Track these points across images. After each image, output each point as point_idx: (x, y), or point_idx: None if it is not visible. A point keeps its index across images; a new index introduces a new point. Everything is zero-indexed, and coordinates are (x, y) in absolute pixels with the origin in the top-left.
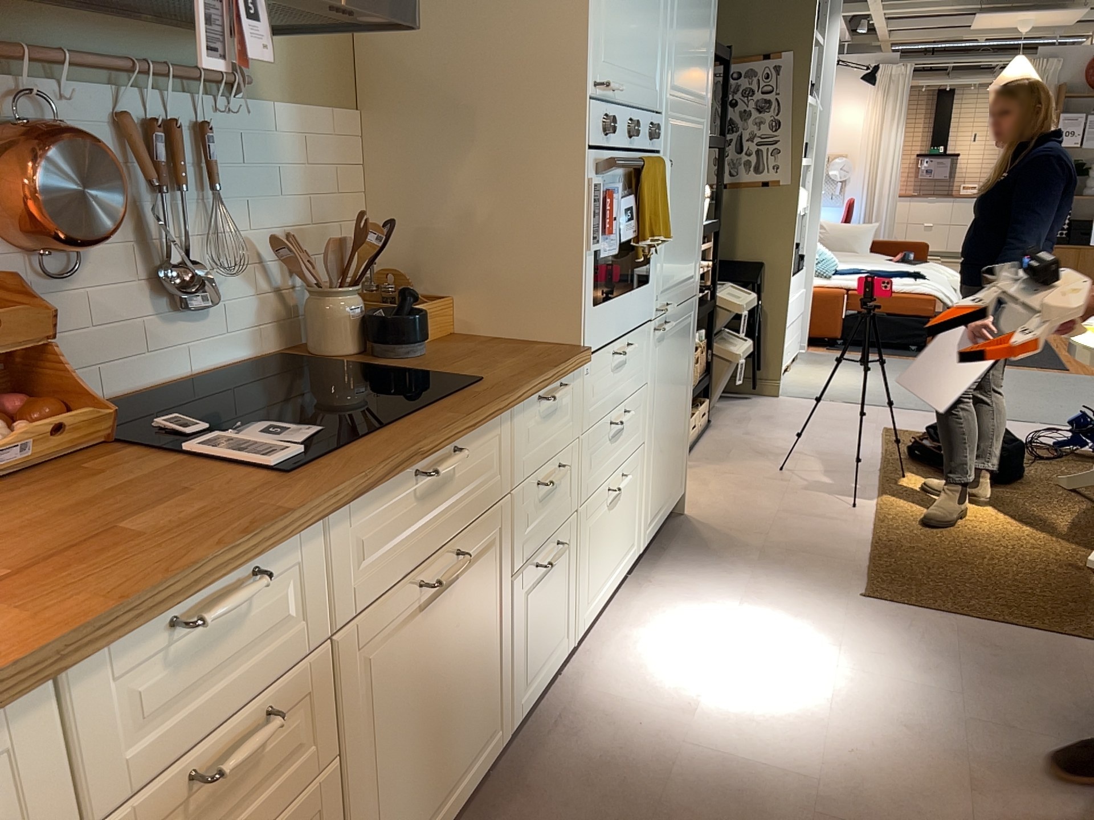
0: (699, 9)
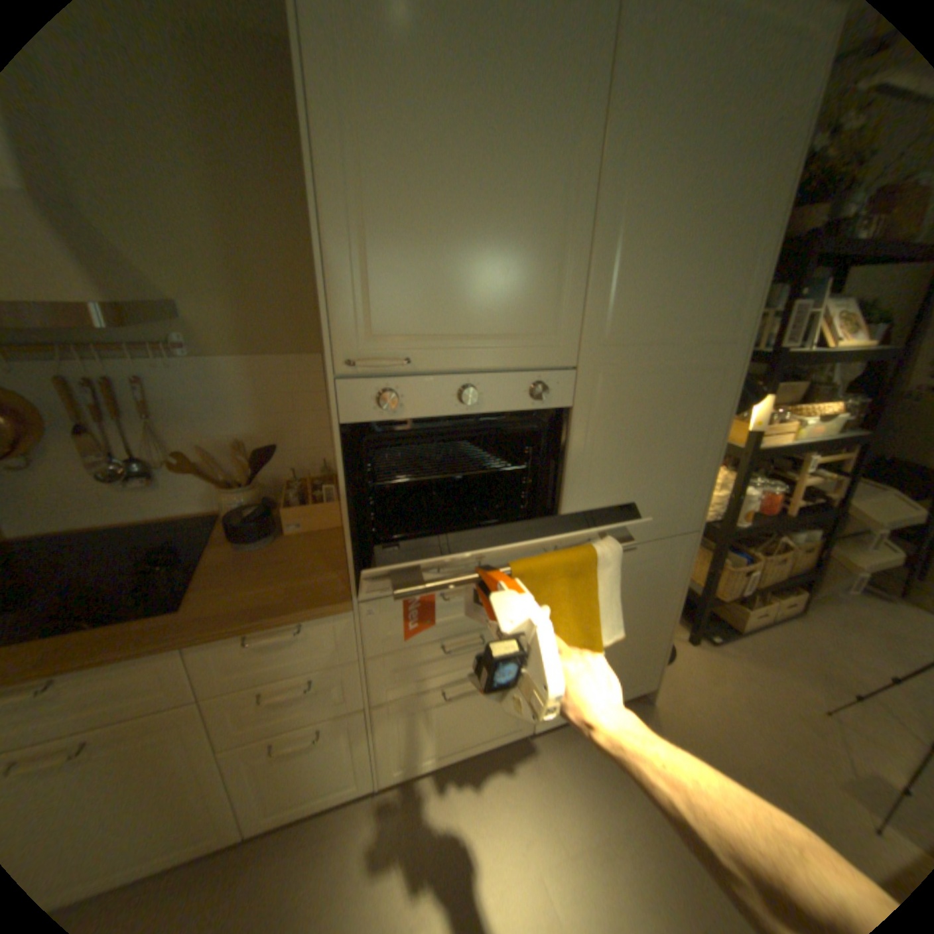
0: (706, 228)
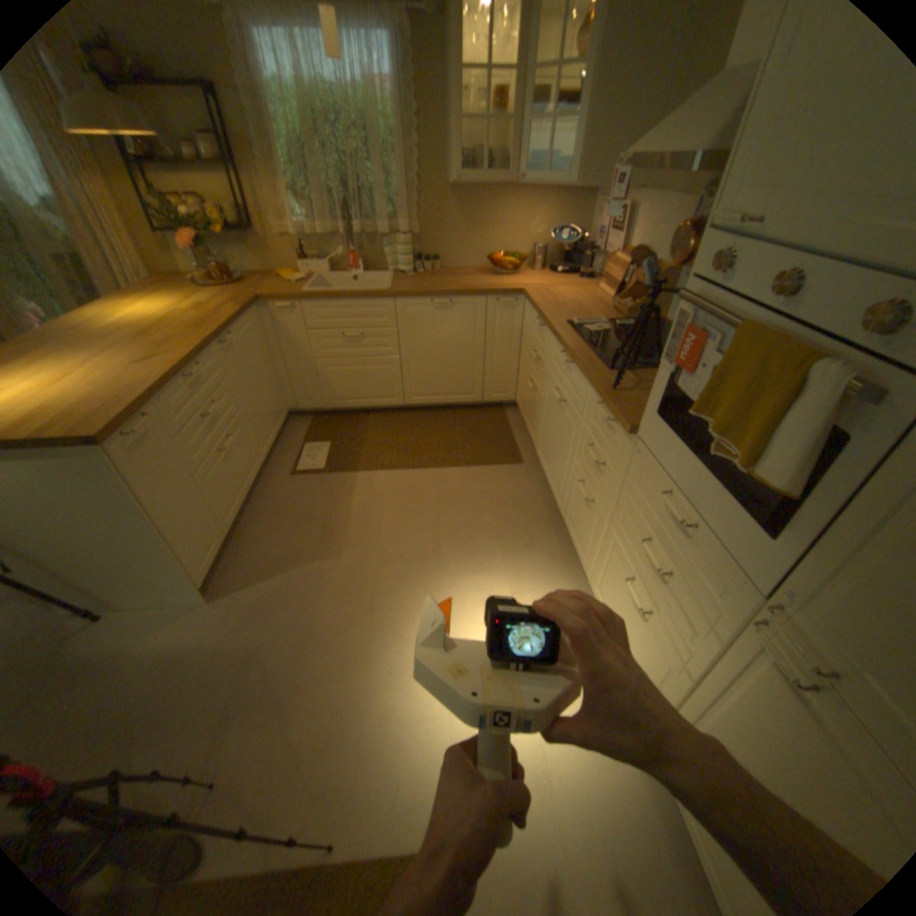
0: None
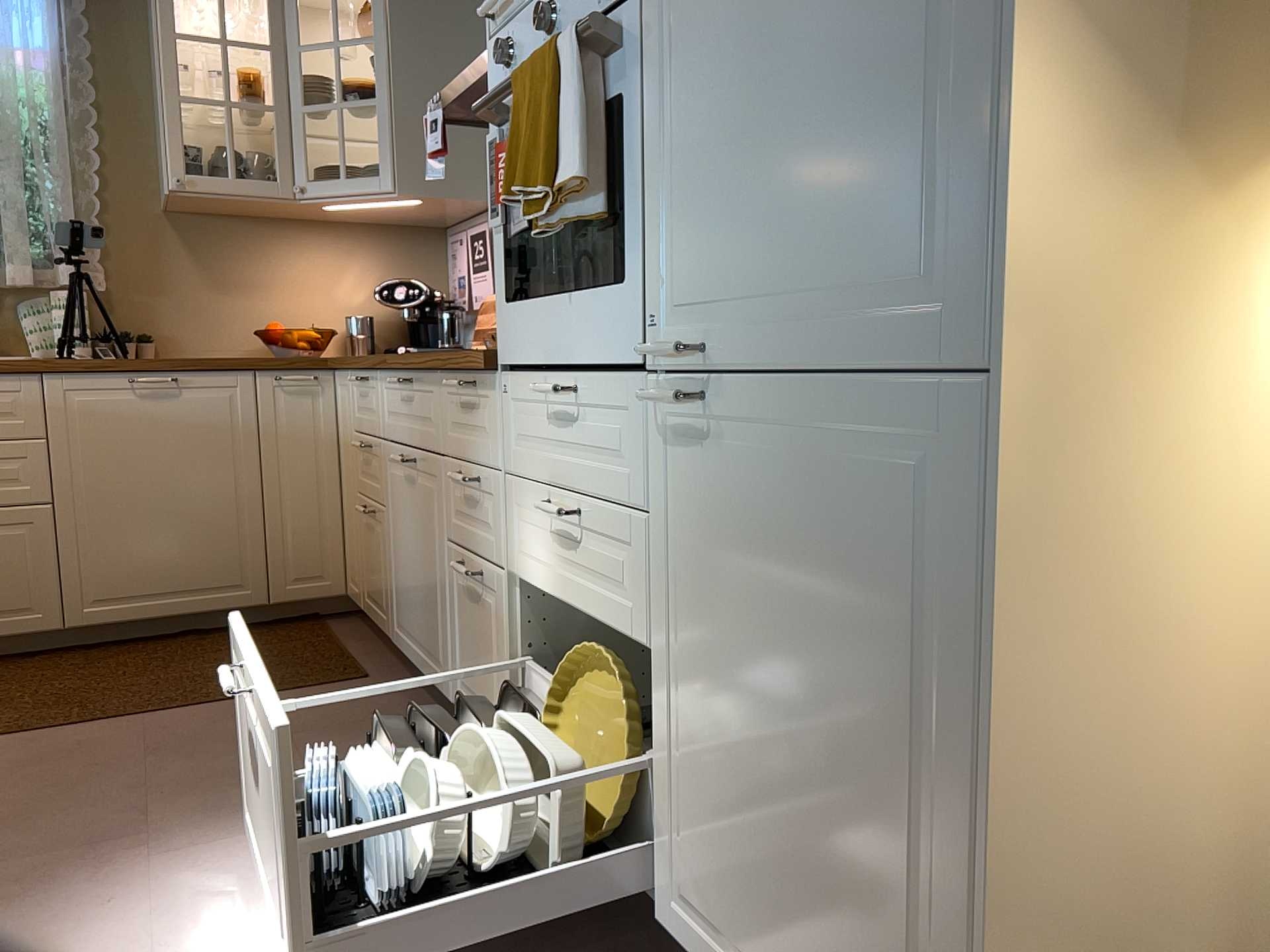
0: None
